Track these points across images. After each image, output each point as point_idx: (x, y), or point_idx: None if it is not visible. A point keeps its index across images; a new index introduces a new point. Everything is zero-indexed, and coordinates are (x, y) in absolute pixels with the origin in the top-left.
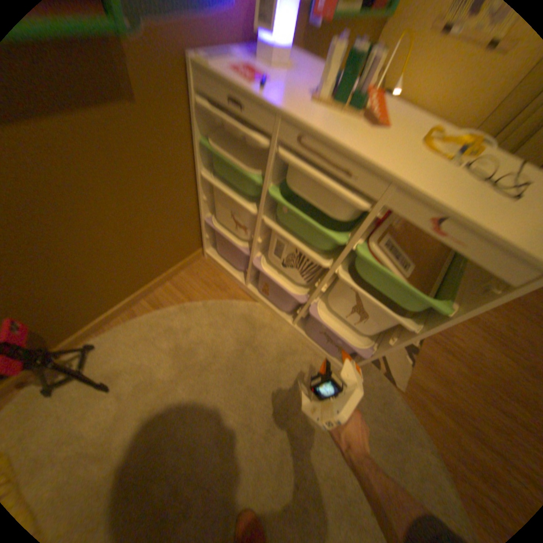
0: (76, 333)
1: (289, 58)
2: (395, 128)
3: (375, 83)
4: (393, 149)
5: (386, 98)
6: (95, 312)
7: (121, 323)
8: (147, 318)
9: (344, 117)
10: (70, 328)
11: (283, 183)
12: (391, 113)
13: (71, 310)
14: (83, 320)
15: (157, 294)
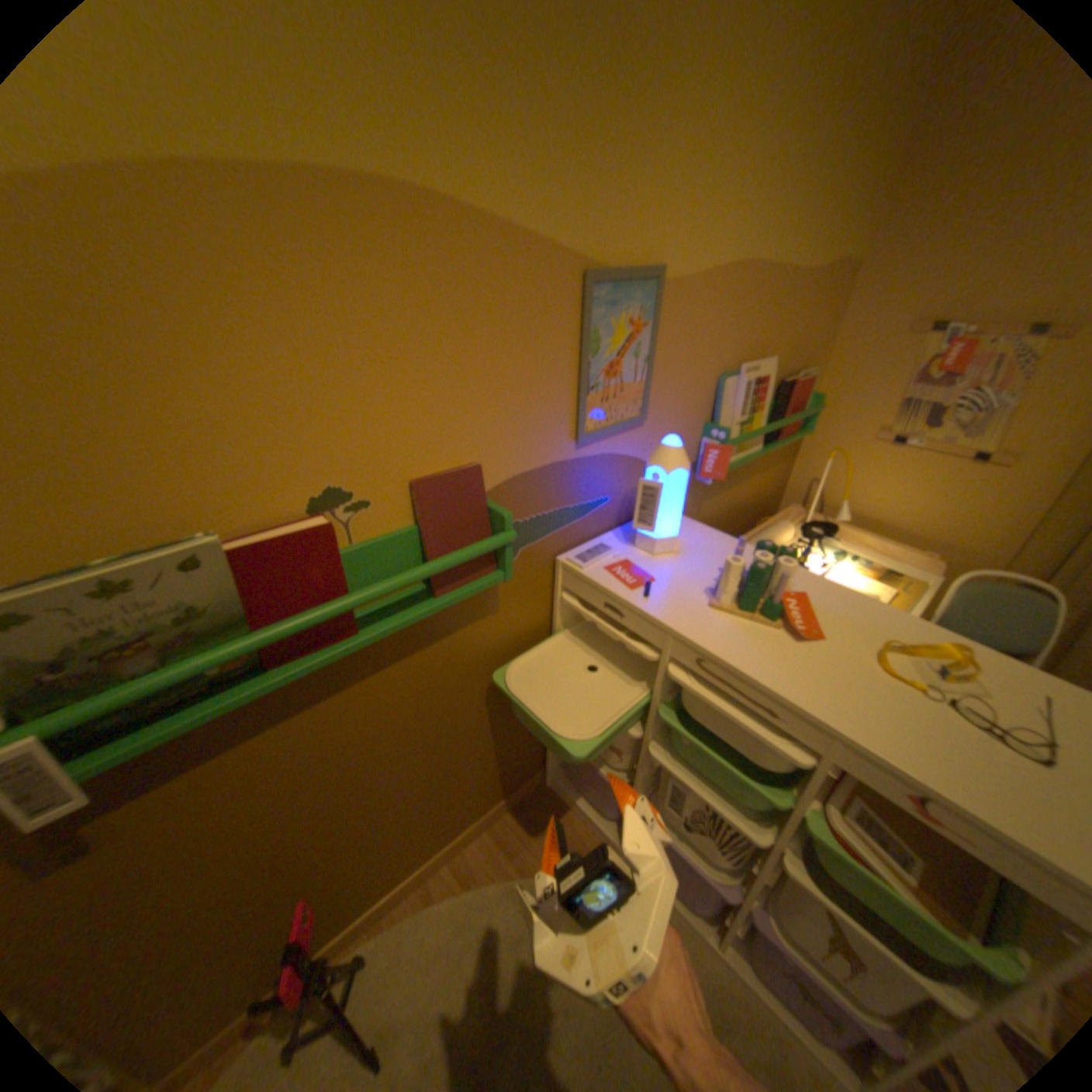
0: (346, 932)
1: (676, 546)
2: (831, 644)
3: (791, 591)
4: (830, 684)
5: (811, 603)
6: (379, 891)
7: (410, 917)
8: (451, 910)
9: (756, 634)
10: (341, 922)
11: (680, 697)
12: (823, 618)
13: (354, 888)
14: (361, 906)
15: (468, 858)
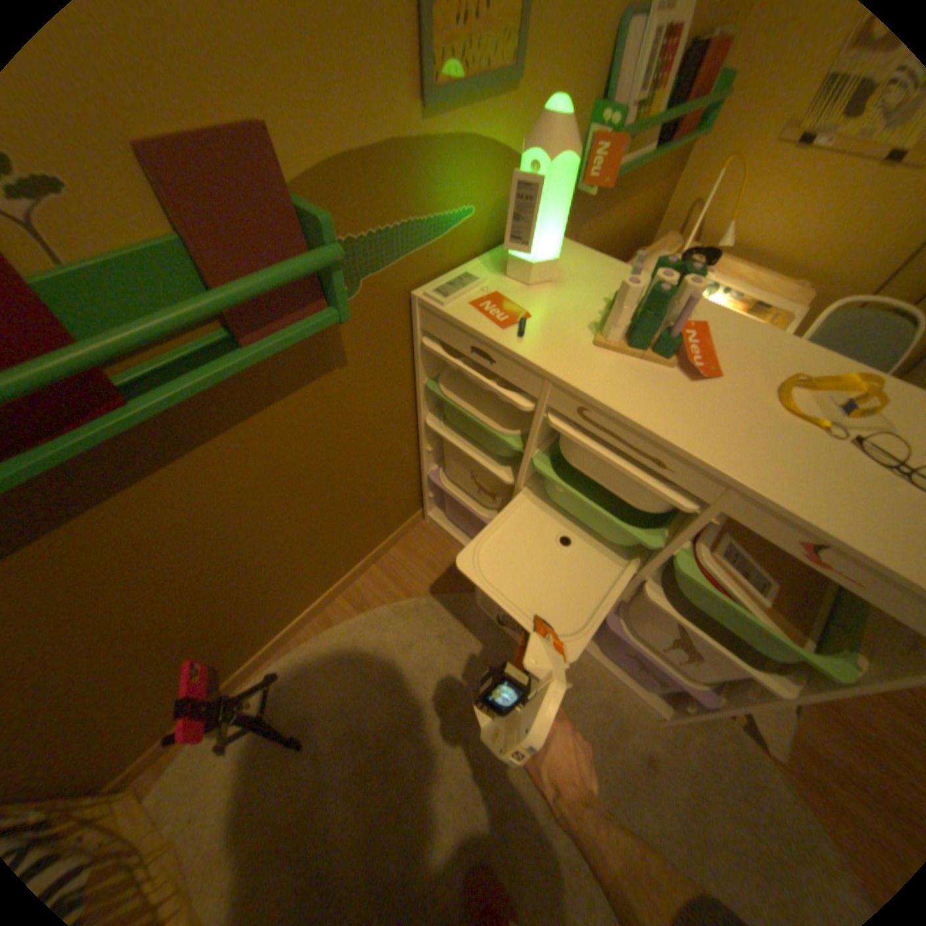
0: (255, 658)
1: (555, 274)
2: (729, 381)
3: (691, 321)
4: (729, 427)
5: (710, 334)
6: (279, 625)
7: (313, 638)
8: (348, 630)
9: (646, 375)
10: (248, 652)
11: (553, 445)
12: (720, 352)
13: (252, 630)
14: (264, 639)
15: (360, 587)
